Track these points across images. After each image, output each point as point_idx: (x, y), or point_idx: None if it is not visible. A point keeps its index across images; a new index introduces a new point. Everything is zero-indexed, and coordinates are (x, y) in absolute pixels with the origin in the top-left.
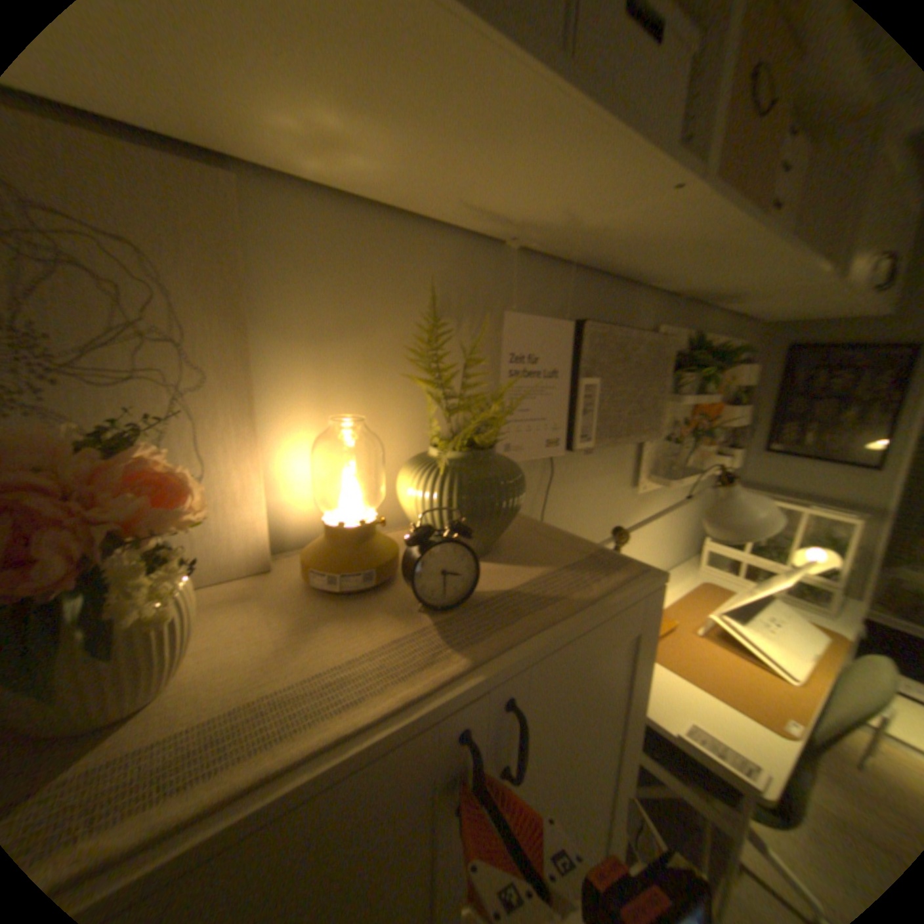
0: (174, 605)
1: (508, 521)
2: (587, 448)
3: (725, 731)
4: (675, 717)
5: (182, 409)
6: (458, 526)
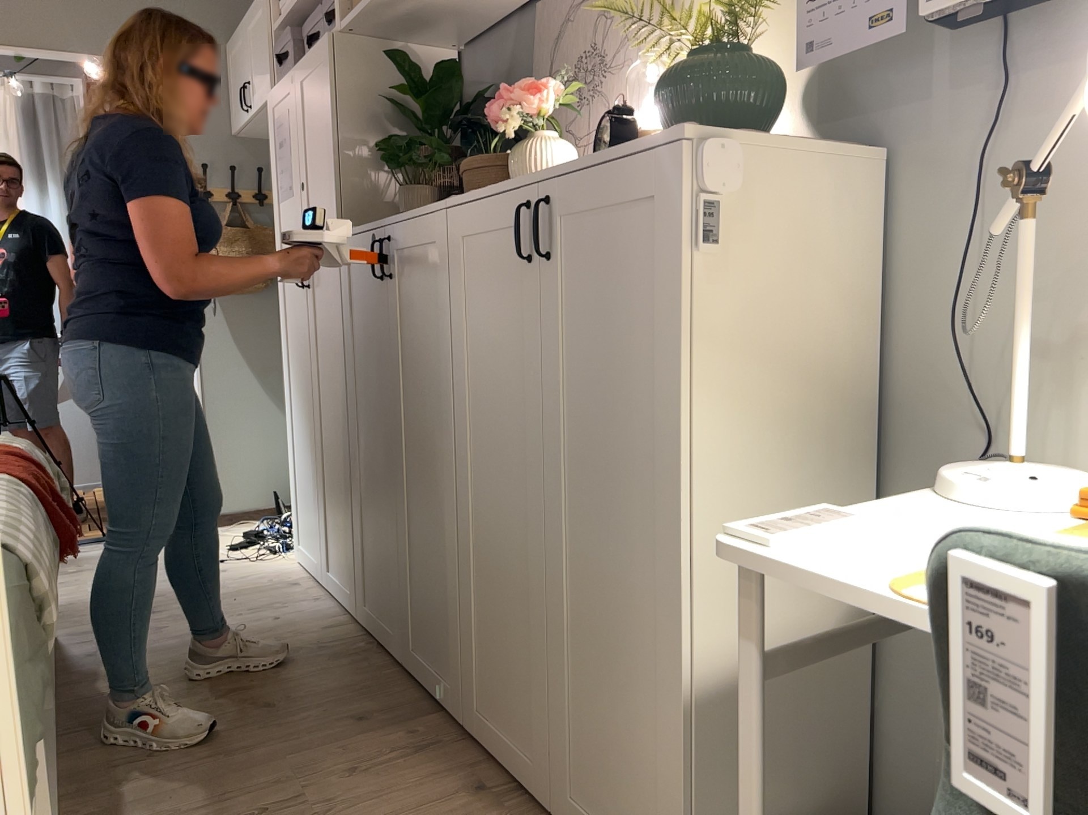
0: (541, 152)
1: (703, 120)
2: (982, 8)
3: (882, 558)
4: (886, 530)
5: (630, 80)
6: (616, 107)
